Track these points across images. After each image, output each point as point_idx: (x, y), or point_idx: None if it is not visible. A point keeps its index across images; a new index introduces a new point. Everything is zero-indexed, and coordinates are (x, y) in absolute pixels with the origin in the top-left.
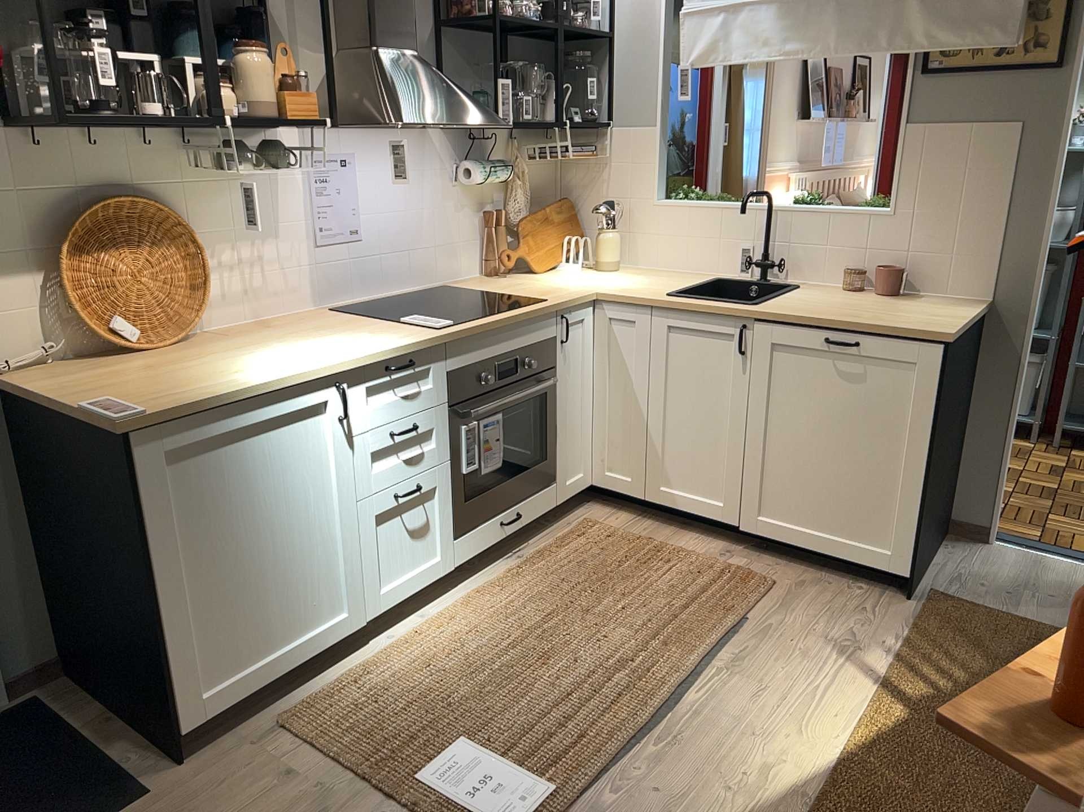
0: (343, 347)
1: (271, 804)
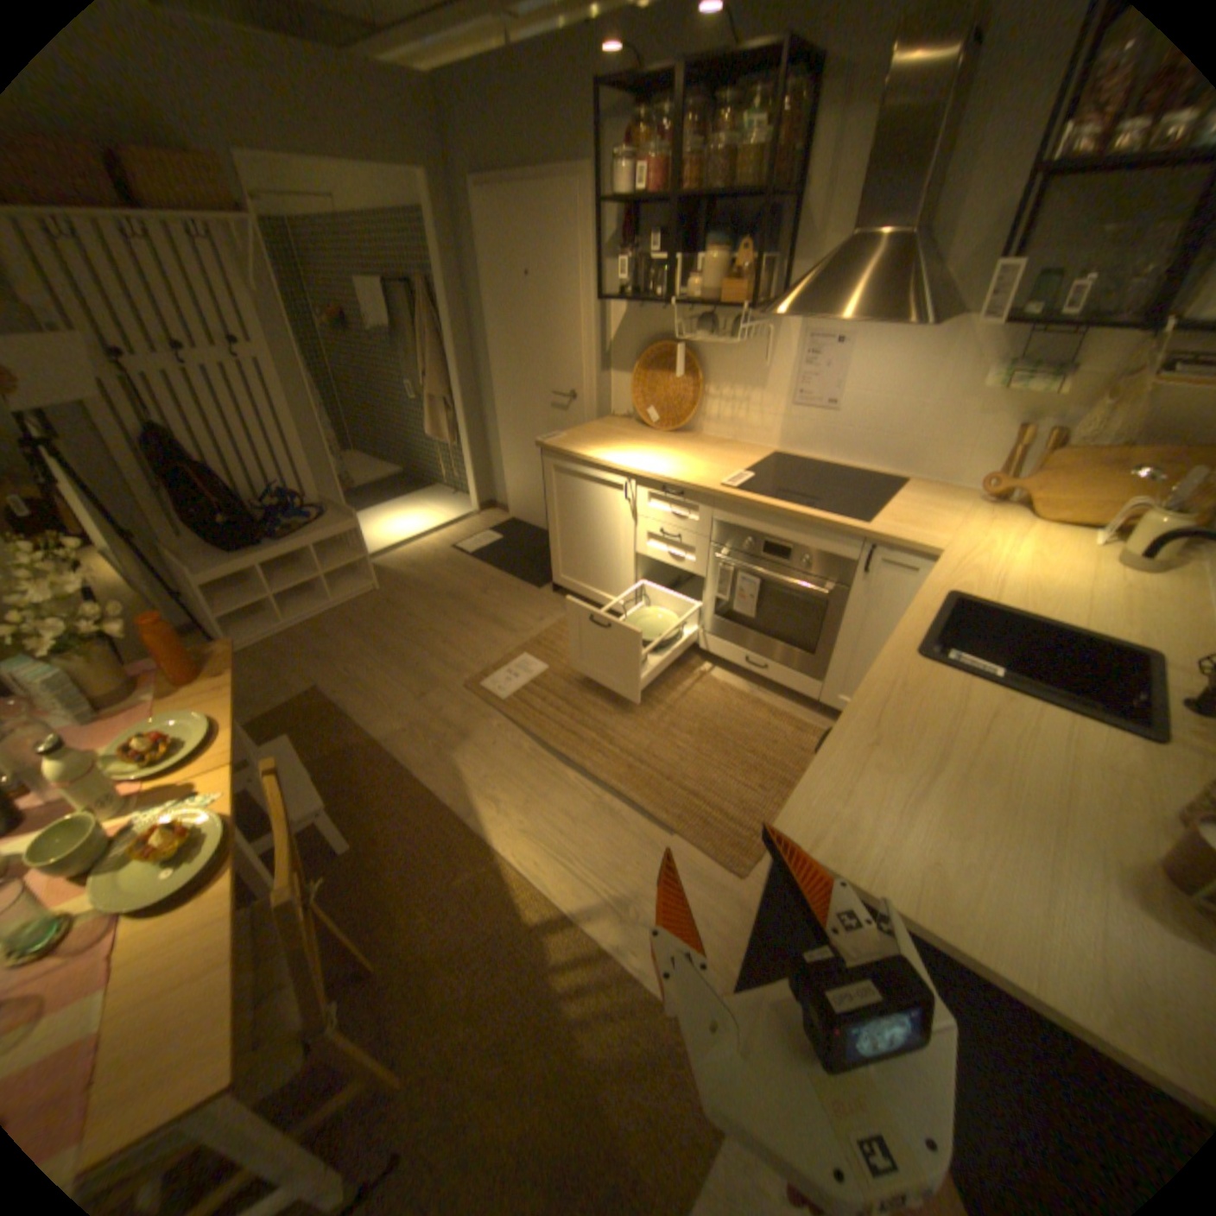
0: (665, 465)
1: (524, 618)
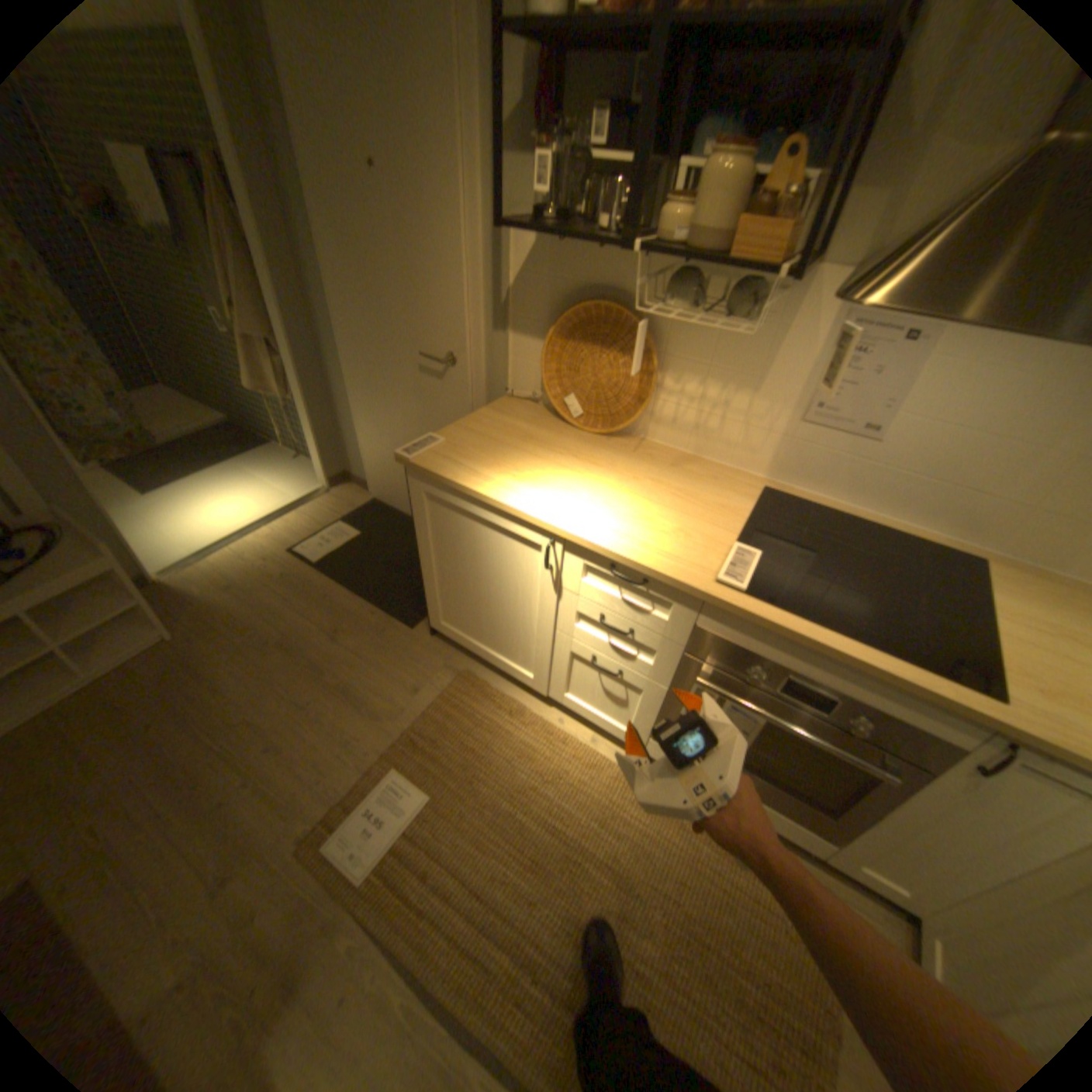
0: (612, 519)
1: (391, 689)
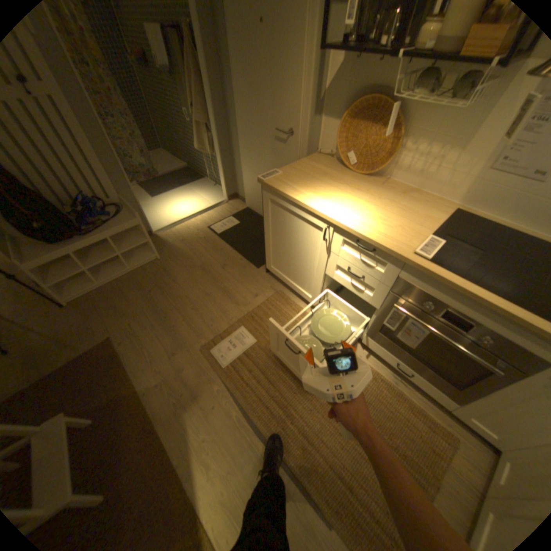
0: (362, 217)
1: (246, 293)
